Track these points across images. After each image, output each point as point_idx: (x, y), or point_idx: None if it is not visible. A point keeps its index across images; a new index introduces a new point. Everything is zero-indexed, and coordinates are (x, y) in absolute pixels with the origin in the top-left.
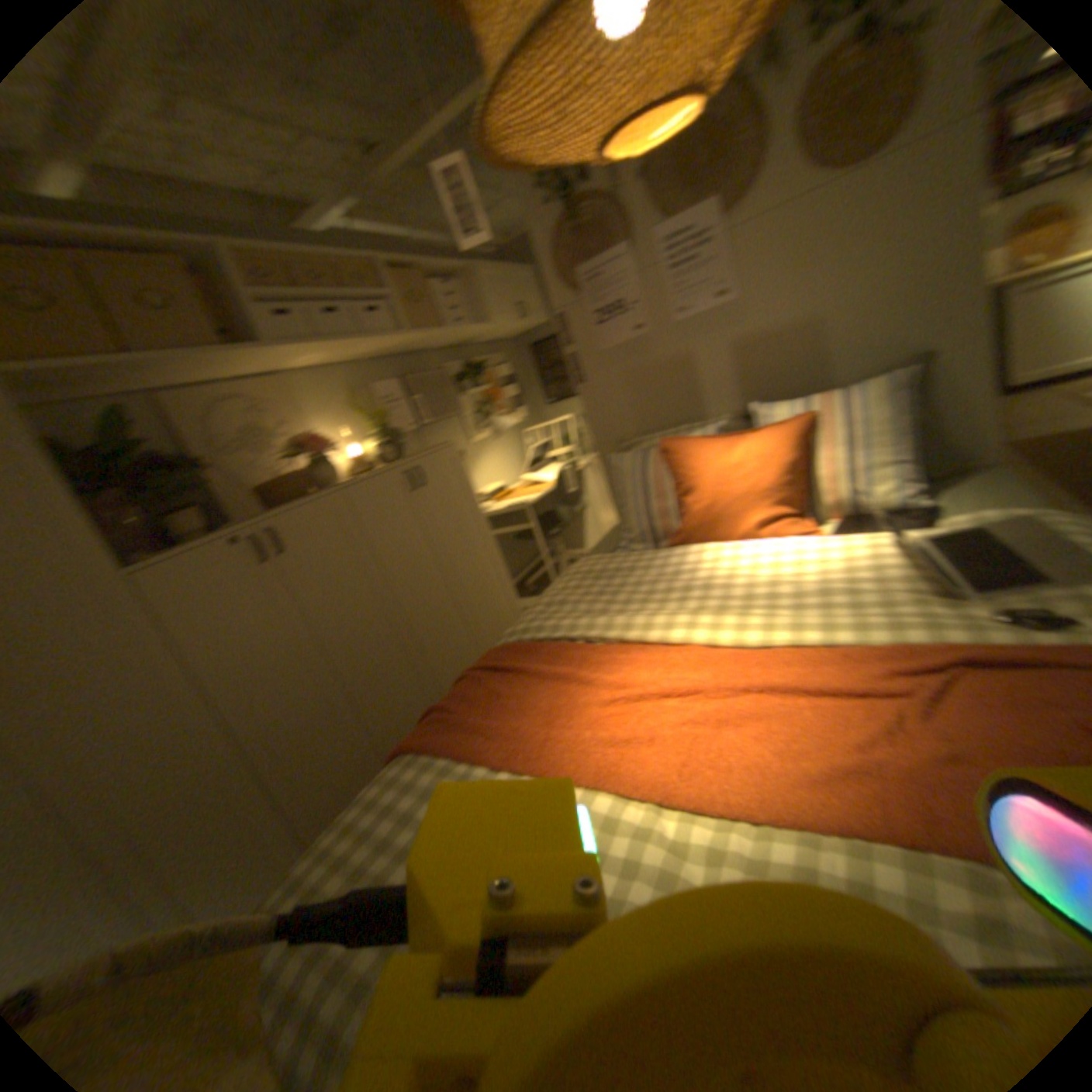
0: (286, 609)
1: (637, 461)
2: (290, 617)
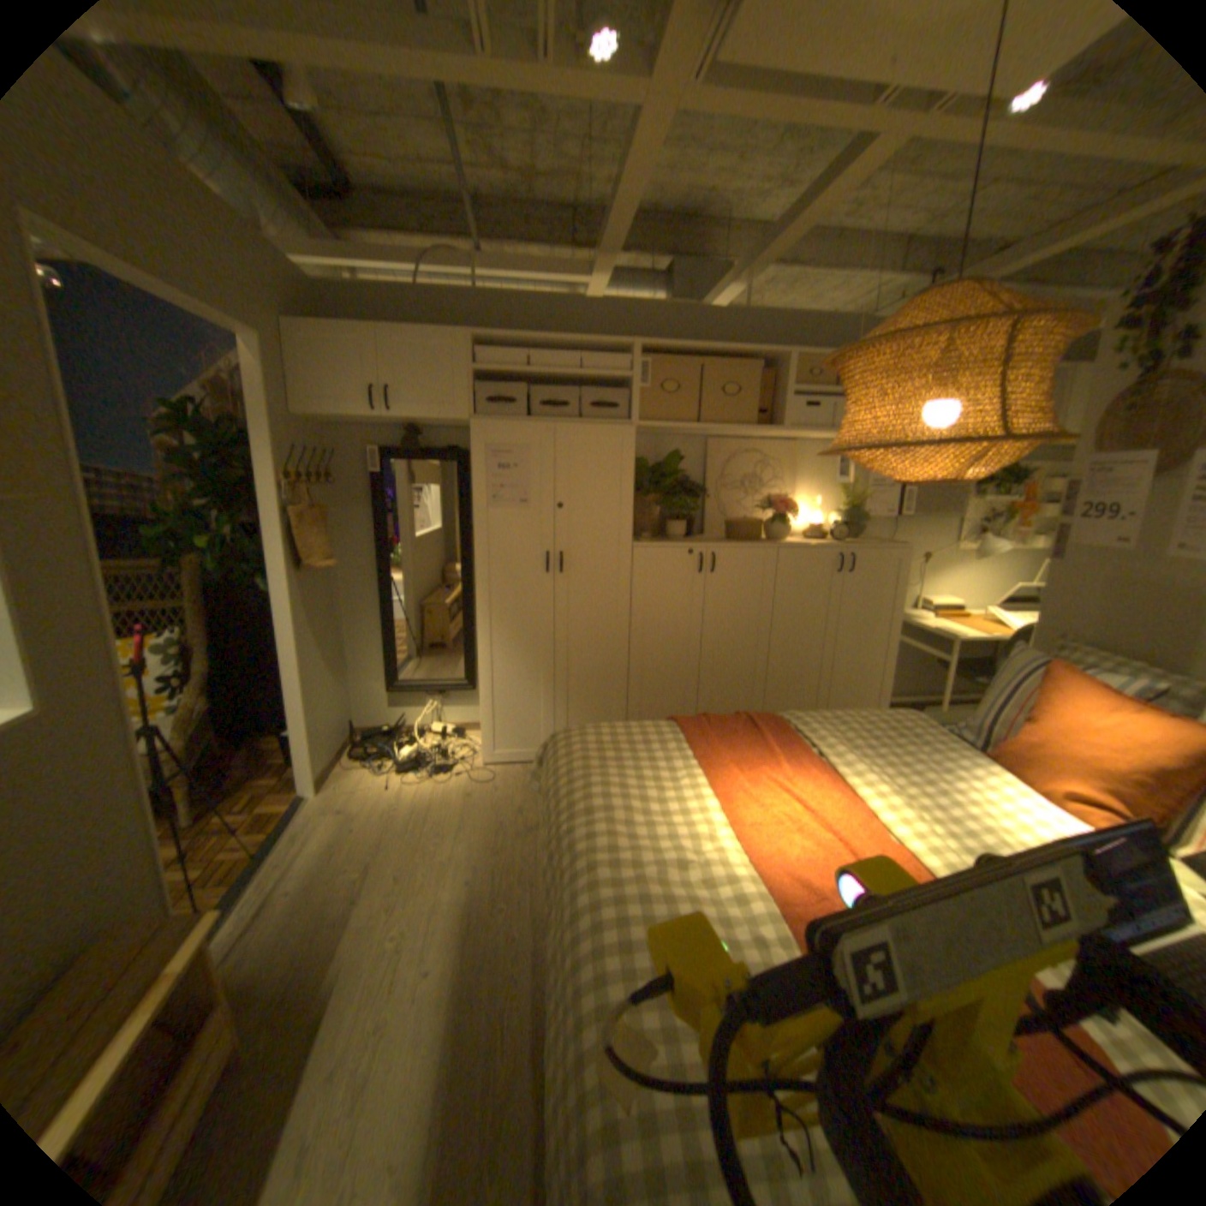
0: (699, 610)
1: (1032, 670)
2: (698, 616)
